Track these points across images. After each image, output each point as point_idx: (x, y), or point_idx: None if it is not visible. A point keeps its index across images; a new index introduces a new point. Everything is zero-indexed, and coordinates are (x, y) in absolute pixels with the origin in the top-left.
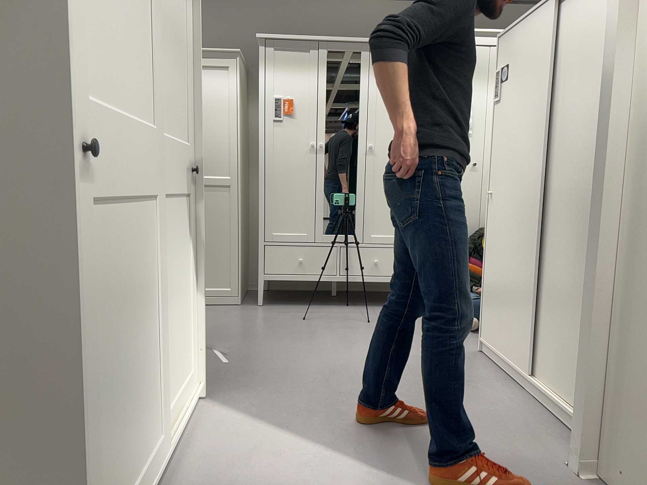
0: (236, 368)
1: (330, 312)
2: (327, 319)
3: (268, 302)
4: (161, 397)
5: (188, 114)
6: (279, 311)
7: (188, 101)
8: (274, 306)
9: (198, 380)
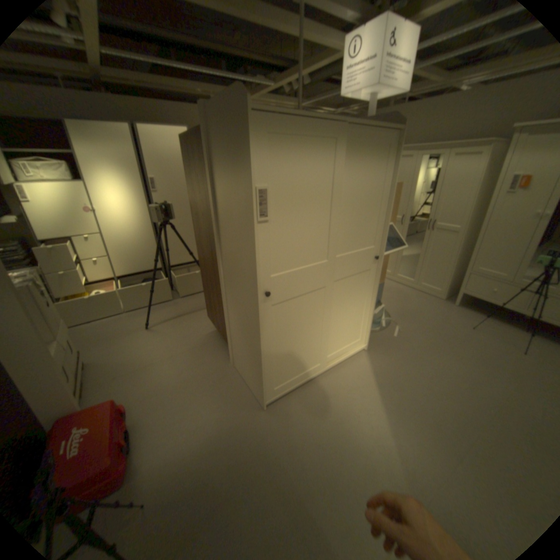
0: (399, 340)
1: (505, 330)
2: (494, 335)
3: (467, 304)
4: (323, 350)
5: (379, 230)
6: (466, 314)
7: (380, 224)
8: (467, 309)
9: (366, 341)
